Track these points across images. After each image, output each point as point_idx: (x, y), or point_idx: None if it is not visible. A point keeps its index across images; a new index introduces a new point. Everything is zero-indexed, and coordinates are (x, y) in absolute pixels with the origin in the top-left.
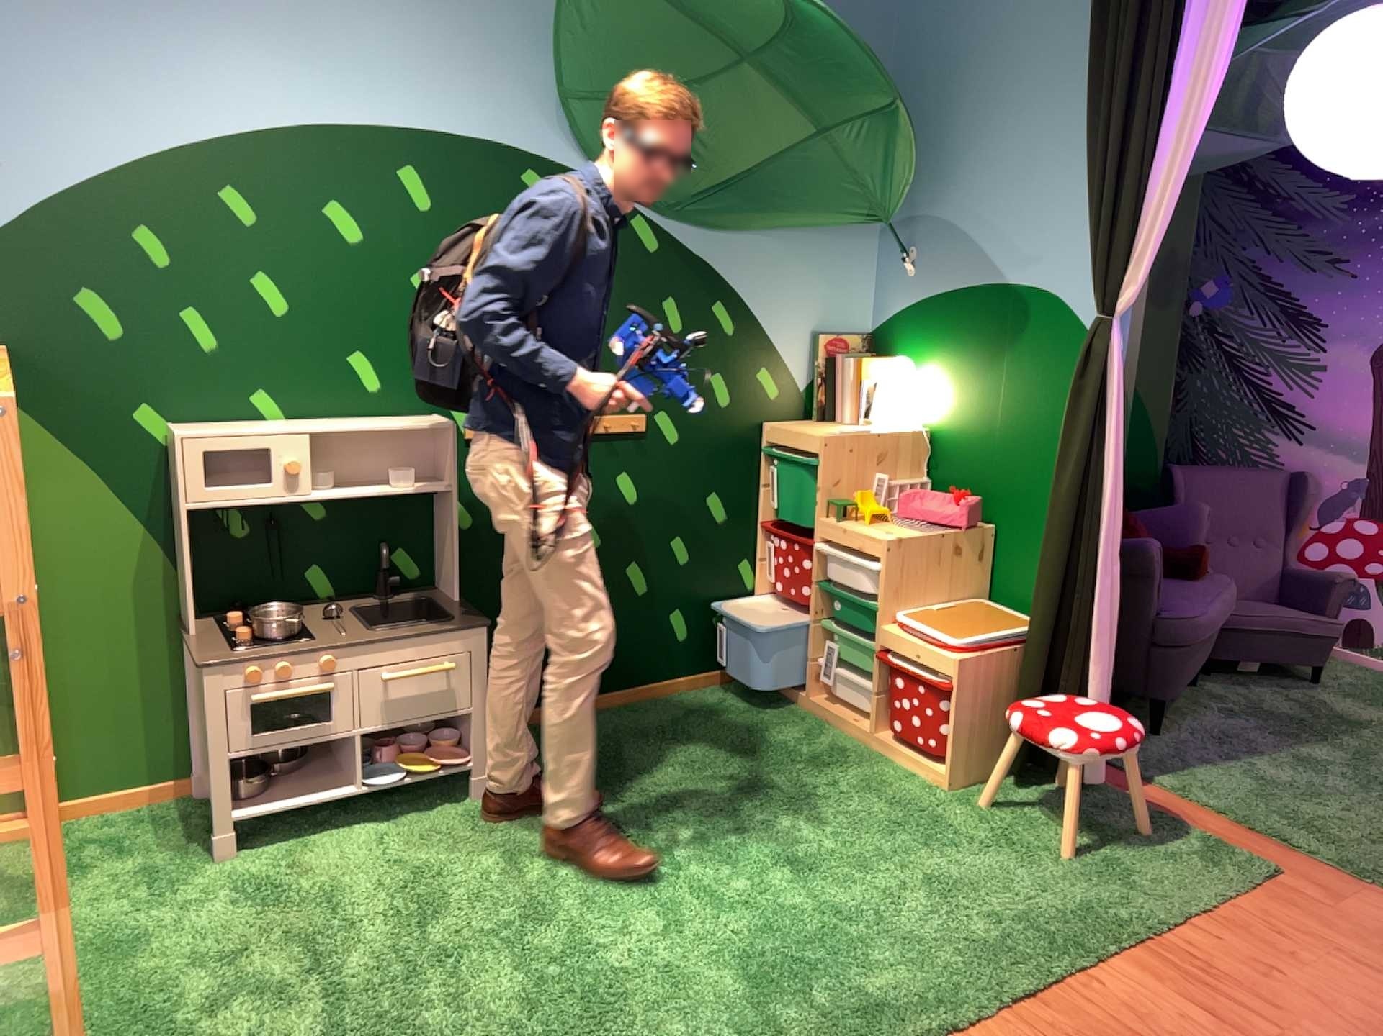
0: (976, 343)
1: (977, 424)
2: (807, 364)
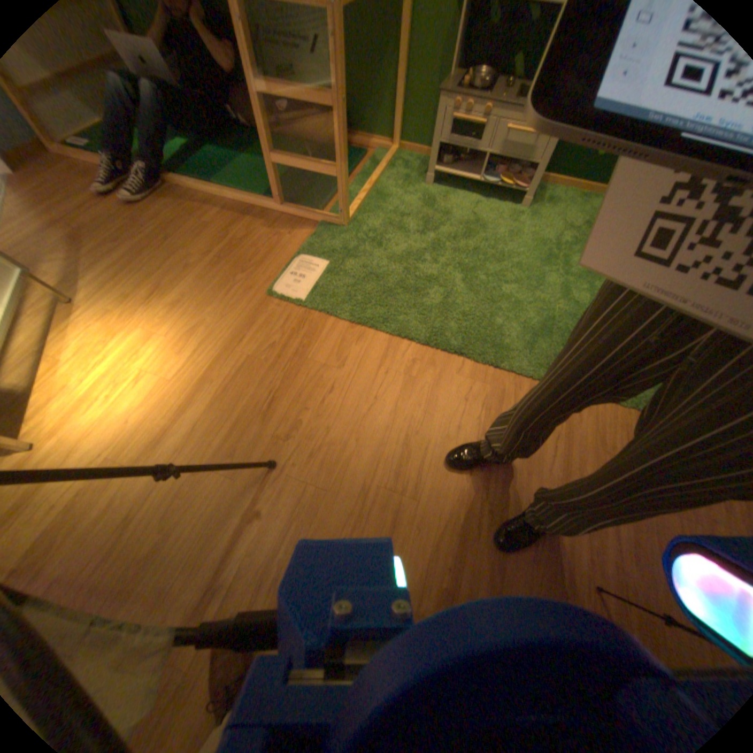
0: None
1: None
2: None
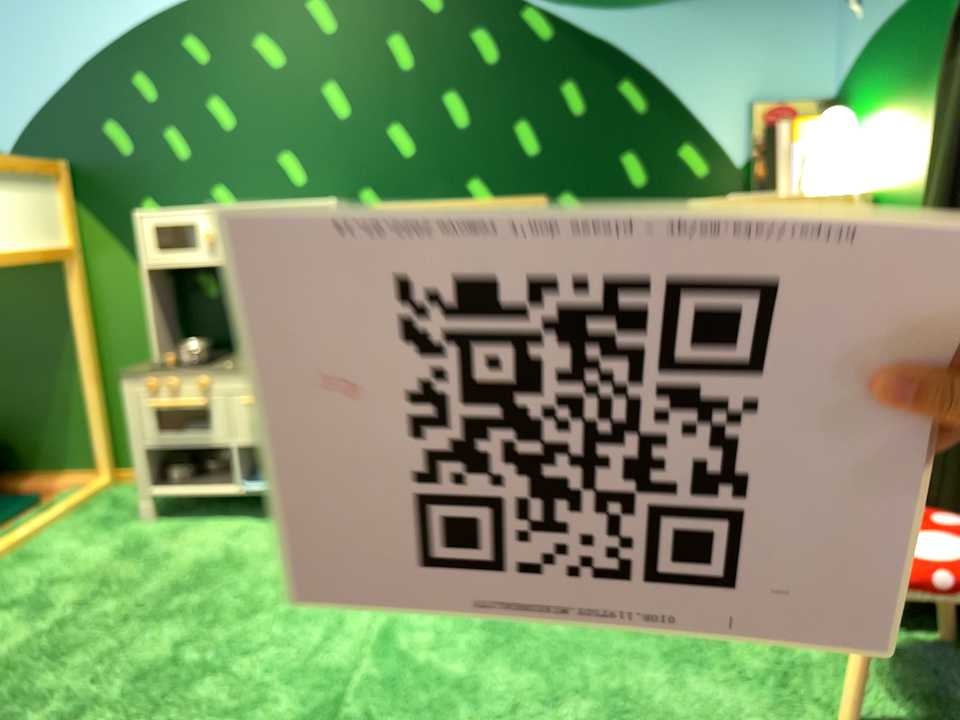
0: (918, 60)
1: (919, 166)
2: (747, 133)
